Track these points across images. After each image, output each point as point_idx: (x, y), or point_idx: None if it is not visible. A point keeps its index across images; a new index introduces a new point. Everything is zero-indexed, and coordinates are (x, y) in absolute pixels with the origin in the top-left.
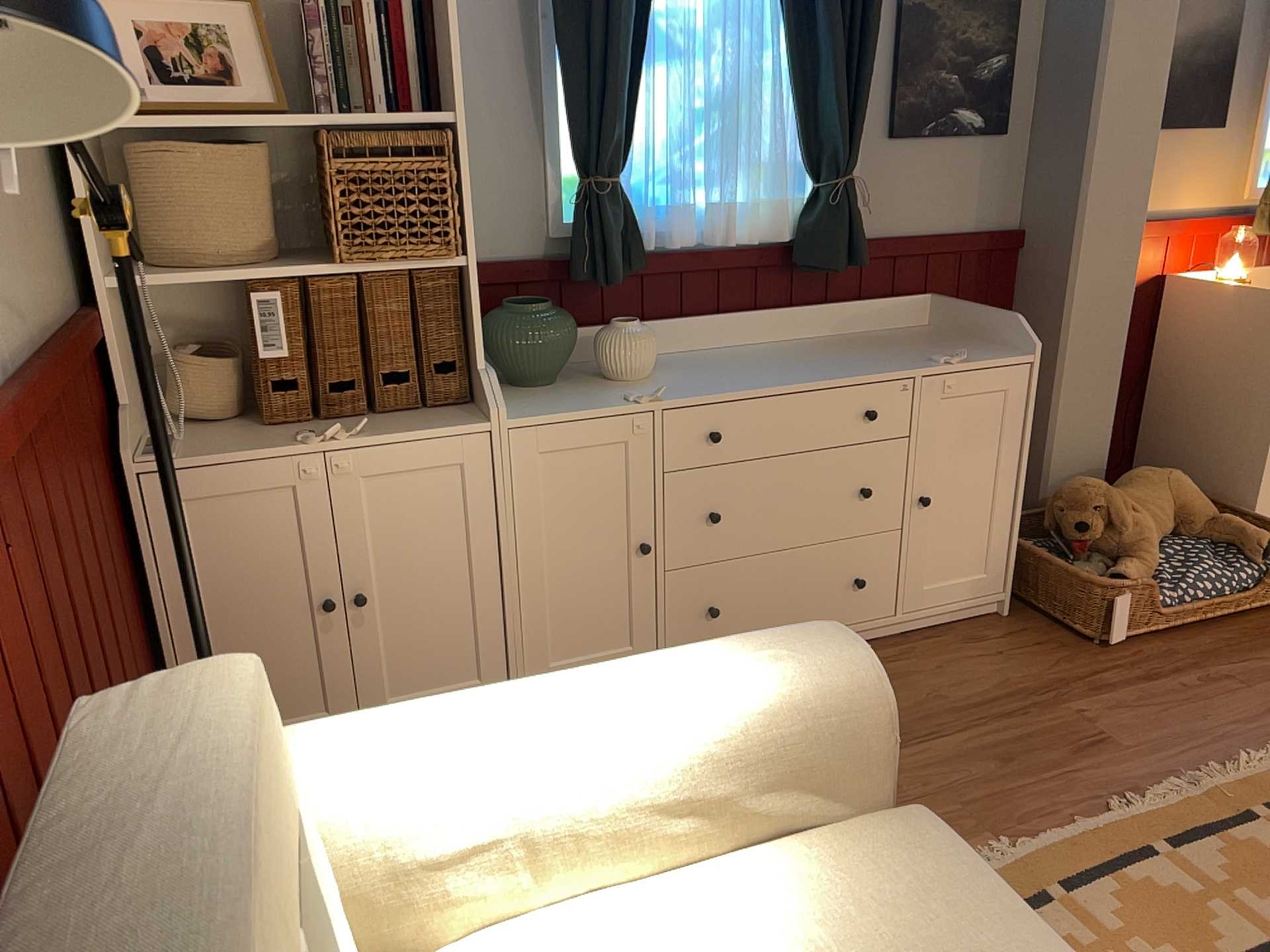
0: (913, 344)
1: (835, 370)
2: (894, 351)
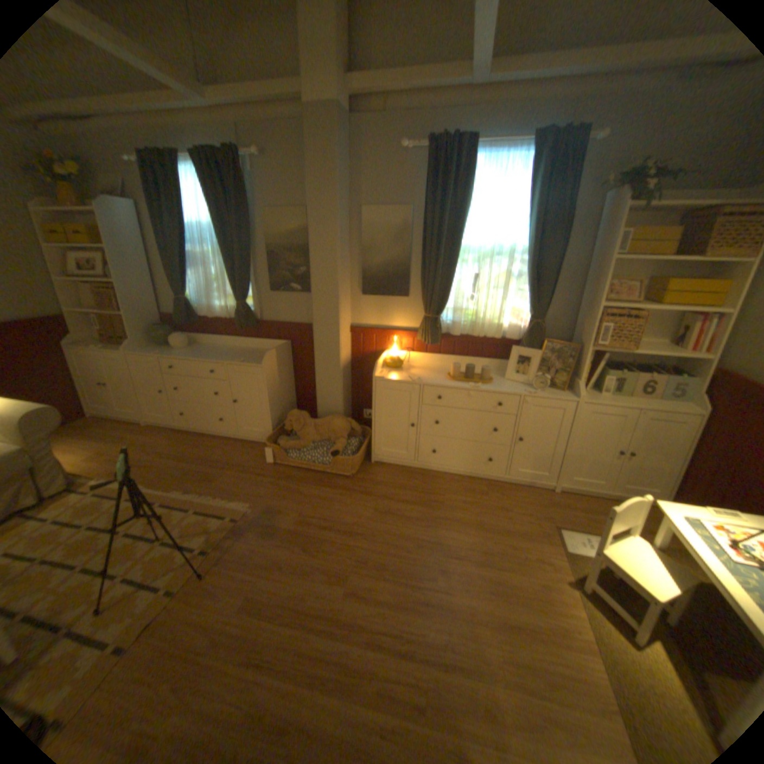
0: (257, 356)
1: (210, 358)
2: (244, 357)
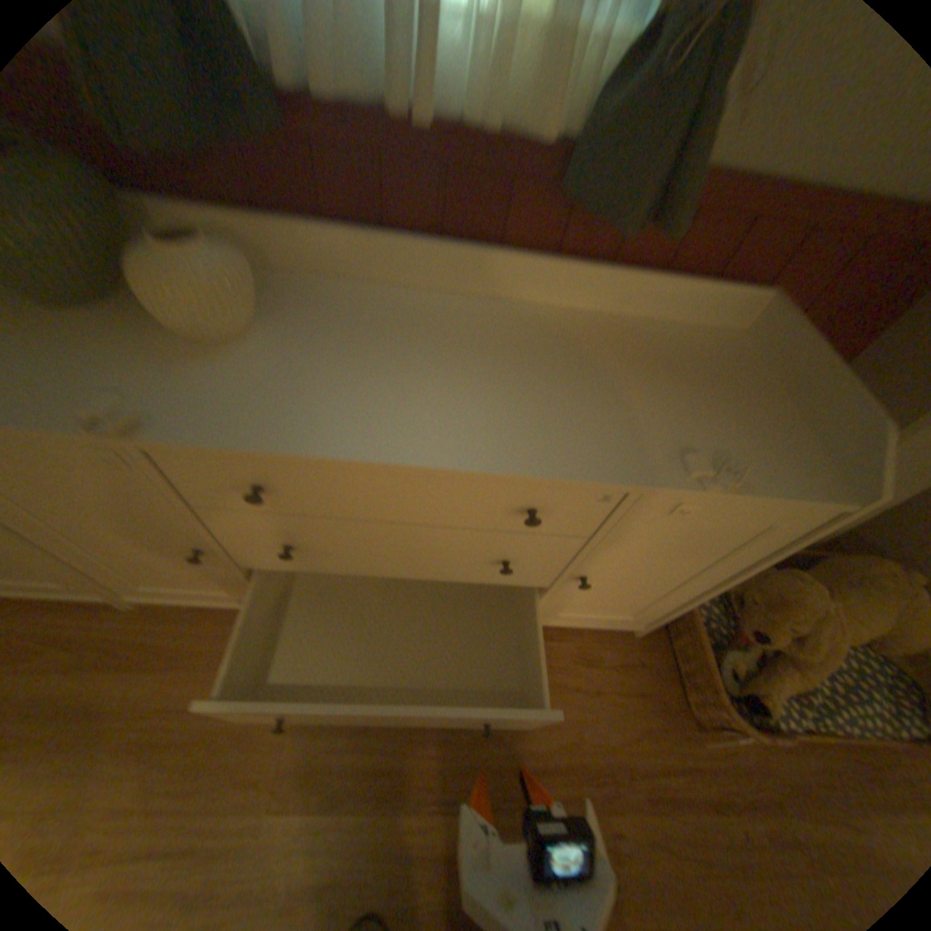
0: (692, 379)
1: (511, 428)
2: (649, 394)
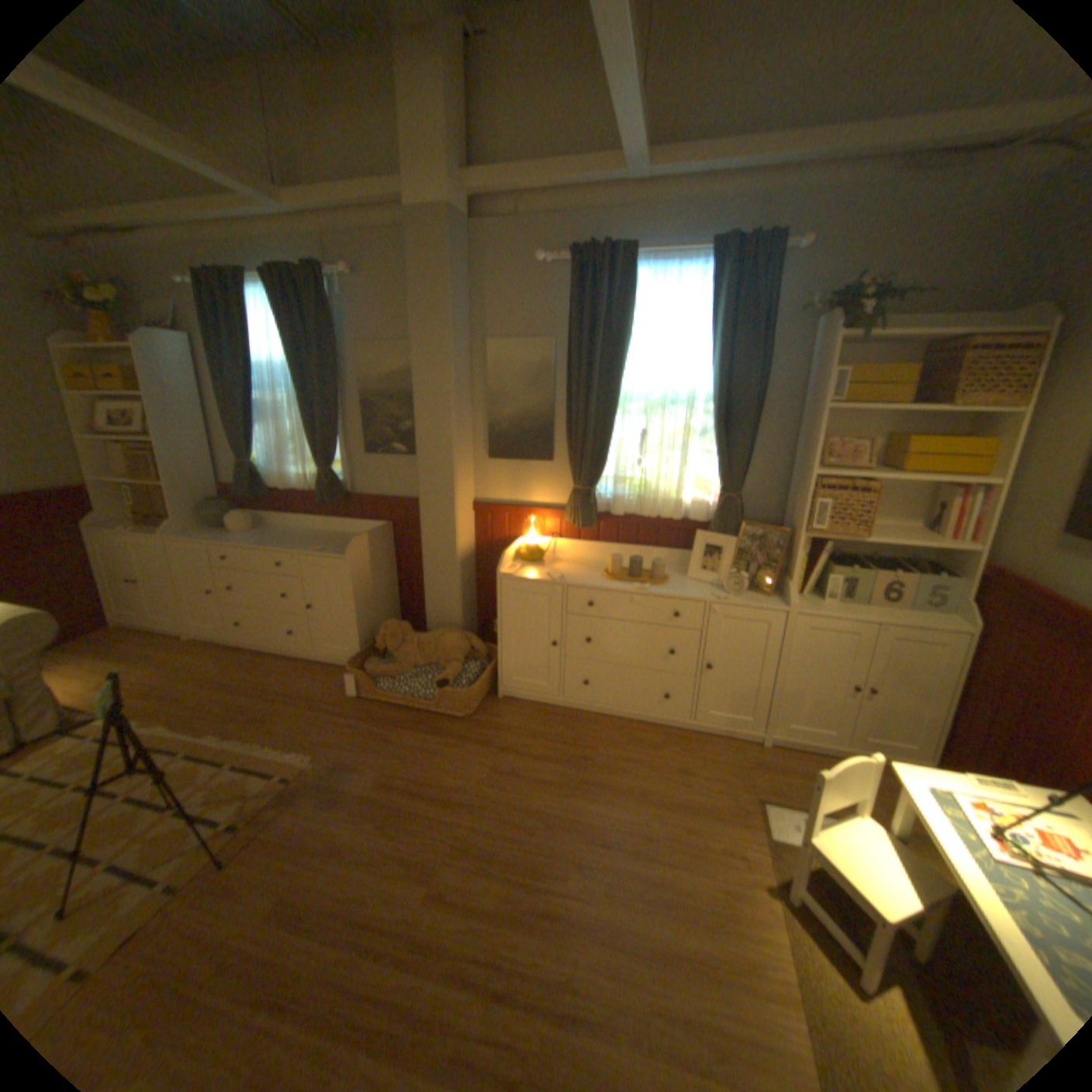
0: (344, 543)
1: (278, 546)
2: (325, 544)
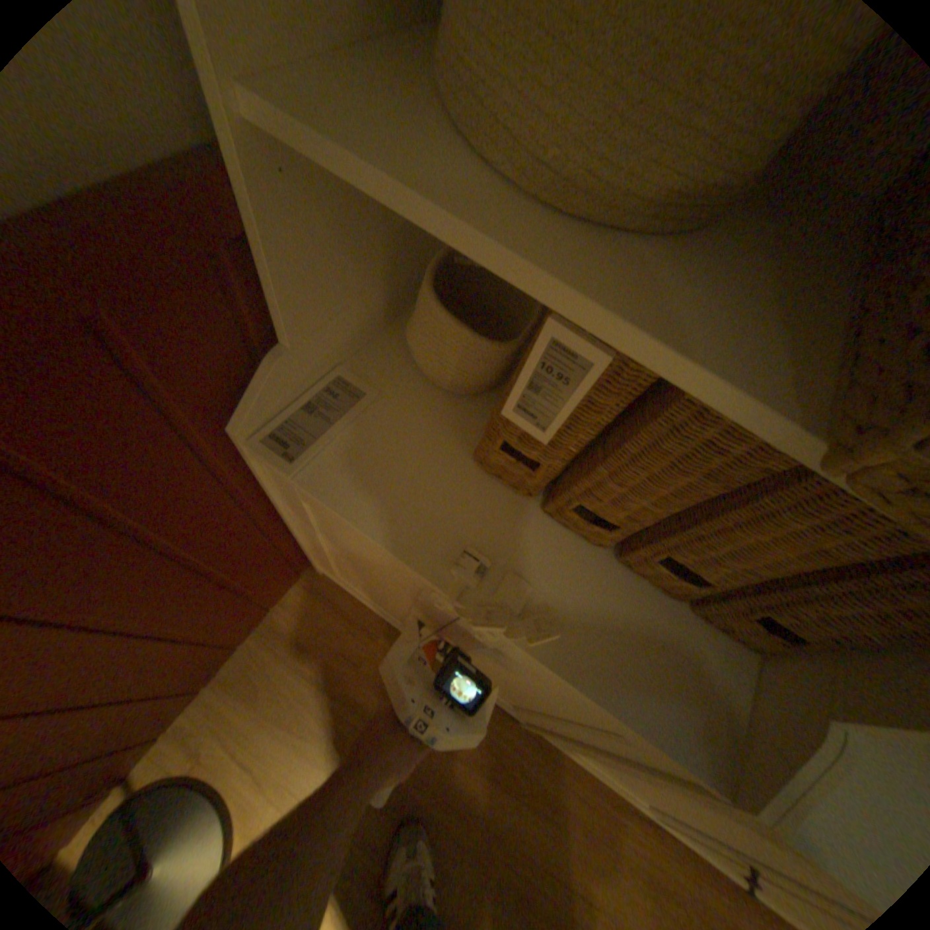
0: None
1: None
2: None
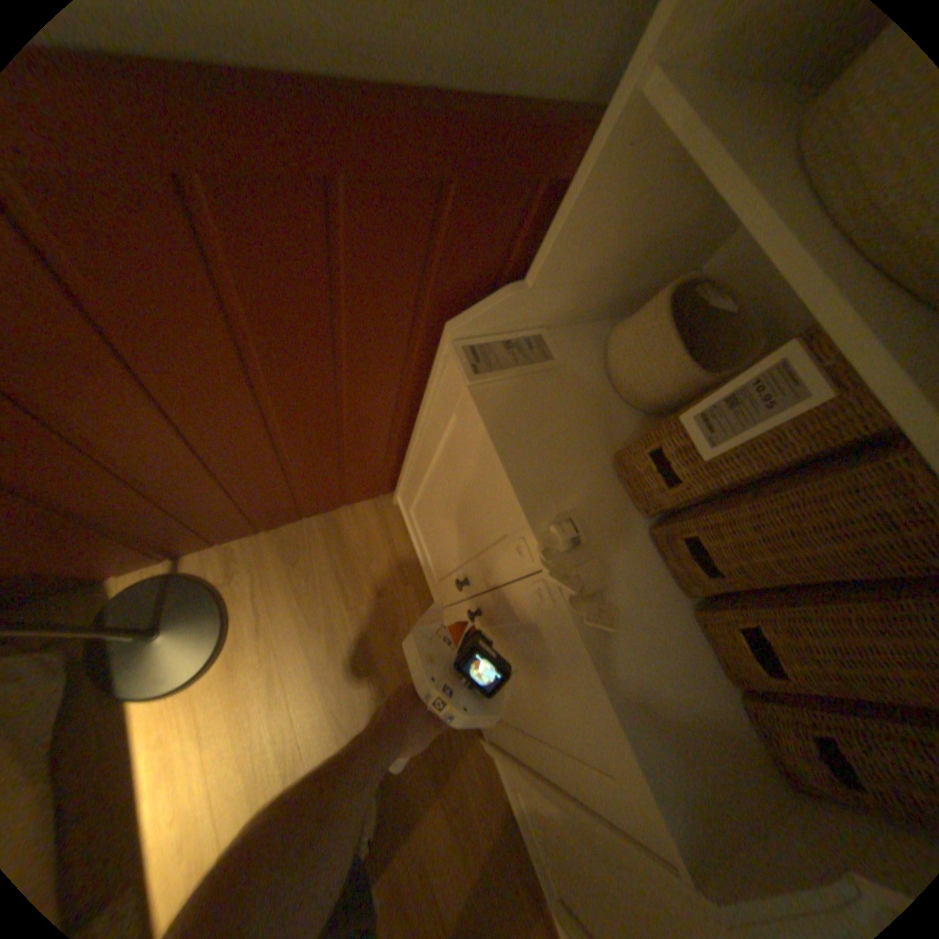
0: None
1: None
2: None
